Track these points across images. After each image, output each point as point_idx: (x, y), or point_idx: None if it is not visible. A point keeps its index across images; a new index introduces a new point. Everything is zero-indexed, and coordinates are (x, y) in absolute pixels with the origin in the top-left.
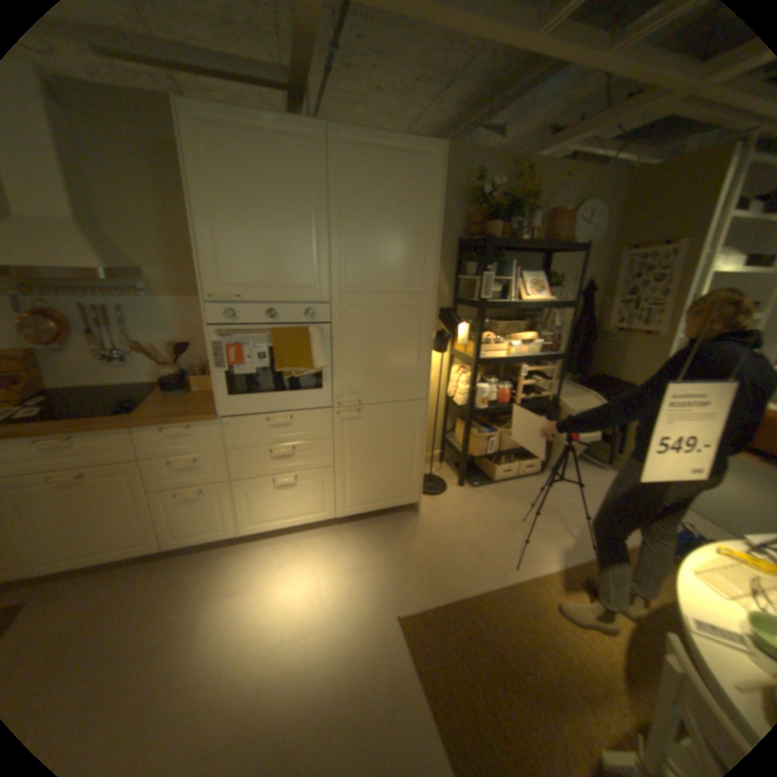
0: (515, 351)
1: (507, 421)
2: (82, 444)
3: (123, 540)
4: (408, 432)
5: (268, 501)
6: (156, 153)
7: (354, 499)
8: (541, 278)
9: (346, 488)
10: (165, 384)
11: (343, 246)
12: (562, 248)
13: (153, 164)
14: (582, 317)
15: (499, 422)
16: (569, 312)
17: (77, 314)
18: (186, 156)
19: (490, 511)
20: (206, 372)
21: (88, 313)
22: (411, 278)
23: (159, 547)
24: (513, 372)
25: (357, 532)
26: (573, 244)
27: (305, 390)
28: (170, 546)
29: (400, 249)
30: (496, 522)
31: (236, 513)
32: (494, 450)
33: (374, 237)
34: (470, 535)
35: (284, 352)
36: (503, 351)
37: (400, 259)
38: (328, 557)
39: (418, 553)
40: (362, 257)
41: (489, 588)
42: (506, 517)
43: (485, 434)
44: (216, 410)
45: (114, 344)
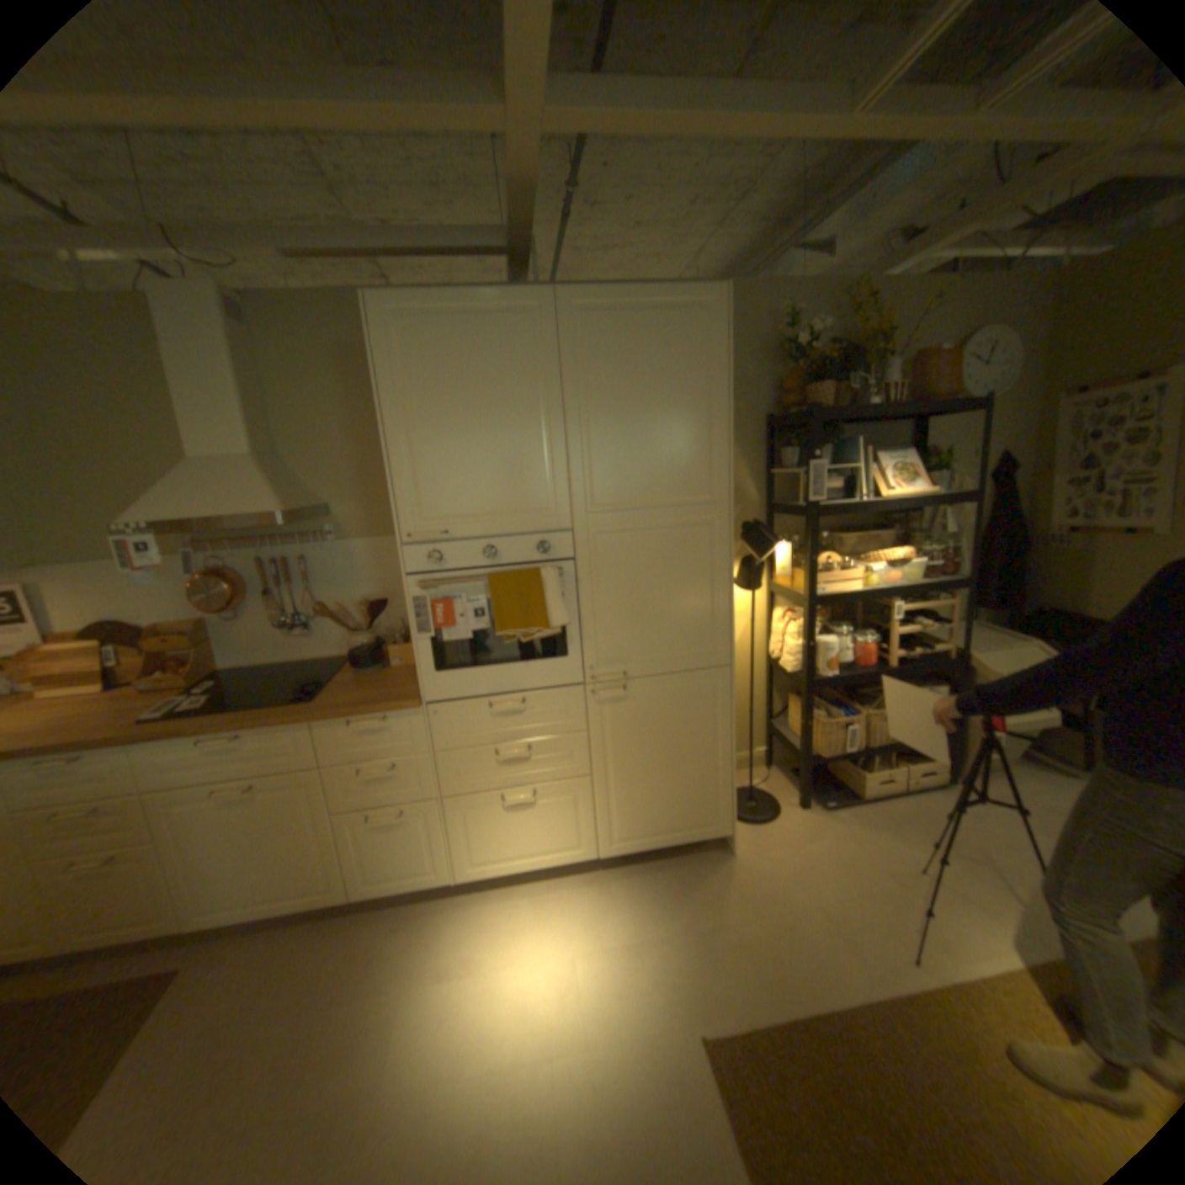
0: (878, 579)
1: (877, 695)
2: (251, 747)
3: (300, 885)
4: (704, 720)
5: (495, 829)
6: (346, 361)
7: (625, 829)
8: (910, 460)
9: (612, 810)
10: (355, 659)
11: (585, 449)
12: (942, 409)
13: (342, 374)
14: (995, 514)
15: (862, 698)
16: (969, 508)
17: (253, 572)
18: (379, 360)
19: (860, 854)
20: (409, 639)
21: (265, 570)
22: (690, 484)
23: (347, 896)
24: (880, 613)
25: (633, 883)
26: (960, 401)
27: (542, 659)
28: (361, 896)
29: (670, 443)
30: (872, 874)
31: (450, 848)
32: (859, 747)
33: (630, 431)
34: (826, 896)
35: (509, 606)
36: (855, 581)
37: (670, 457)
38: (587, 924)
39: (735, 925)
40: (615, 461)
41: (865, 997)
42: (889, 865)
43: (839, 719)
44: (420, 694)
45: (296, 608)
